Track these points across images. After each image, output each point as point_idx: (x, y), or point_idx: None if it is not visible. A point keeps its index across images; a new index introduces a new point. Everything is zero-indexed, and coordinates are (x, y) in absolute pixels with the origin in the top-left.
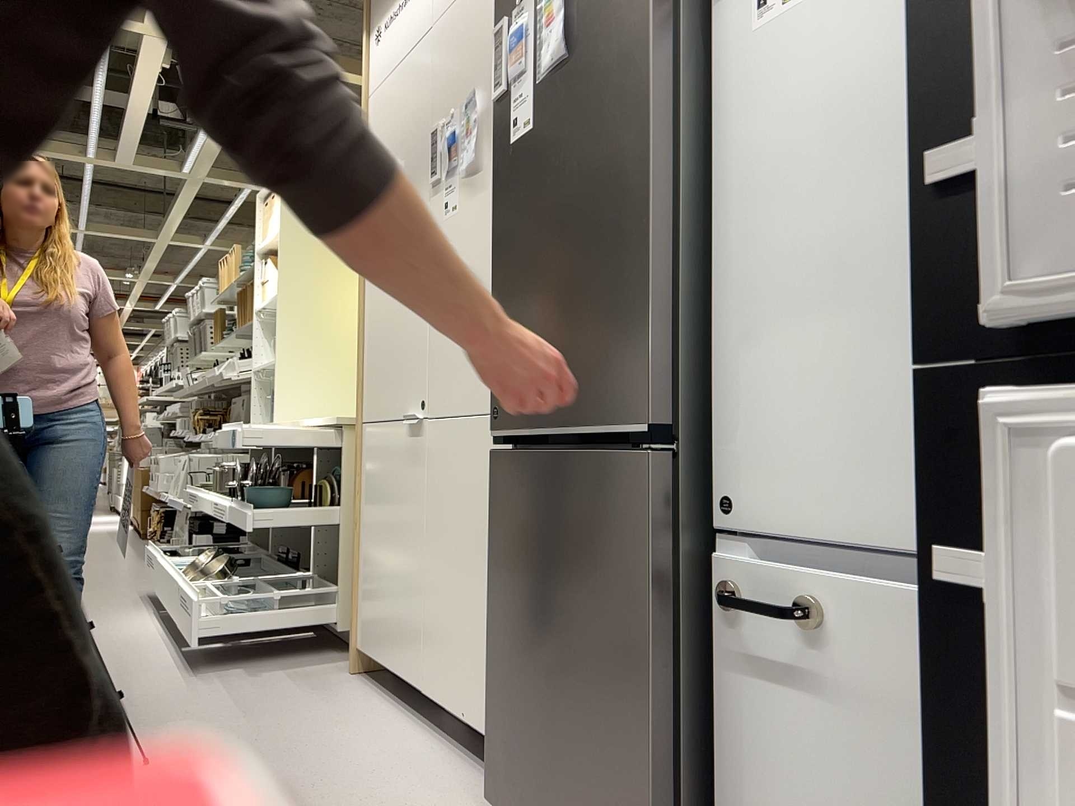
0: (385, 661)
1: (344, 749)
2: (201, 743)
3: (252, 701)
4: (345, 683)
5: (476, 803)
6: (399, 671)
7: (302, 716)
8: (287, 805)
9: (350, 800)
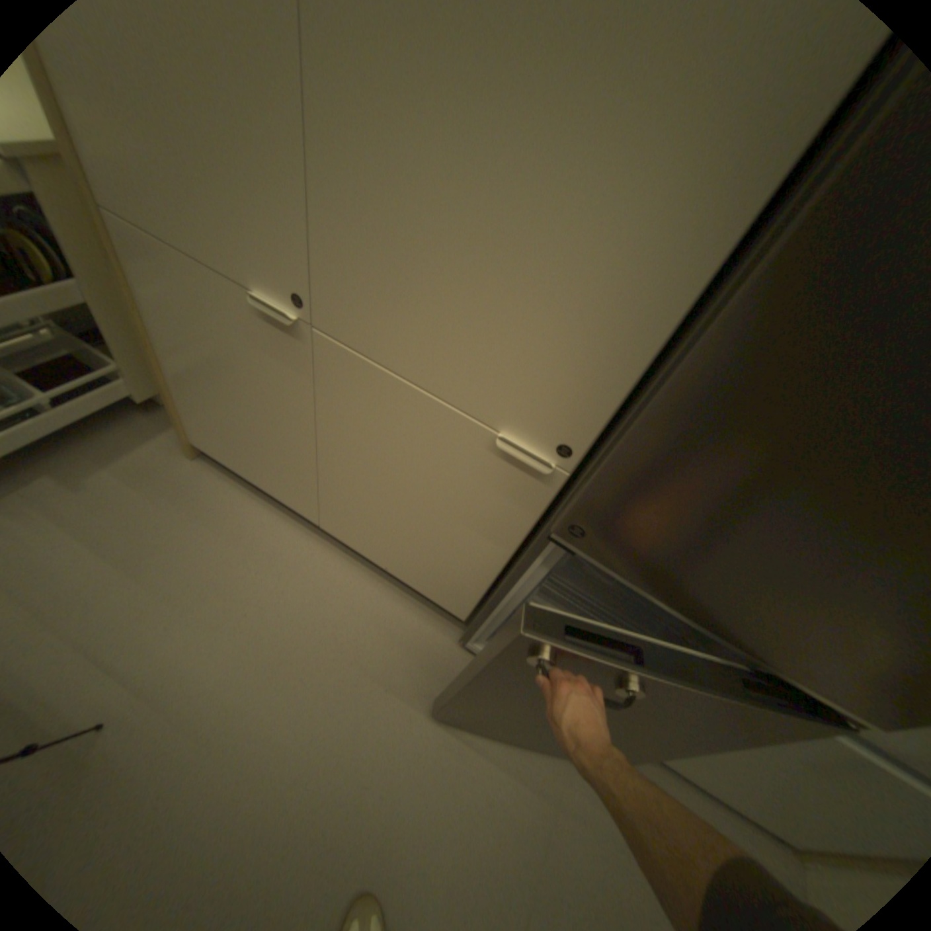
0: (250, 478)
1: (281, 603)
2: (126, 651)
3: (117, 544)
4: (197, 478)
5: (429, 642)
6: (276, 495)
7: (199, 558)
8: (296, 715)
9: (342, 681)
